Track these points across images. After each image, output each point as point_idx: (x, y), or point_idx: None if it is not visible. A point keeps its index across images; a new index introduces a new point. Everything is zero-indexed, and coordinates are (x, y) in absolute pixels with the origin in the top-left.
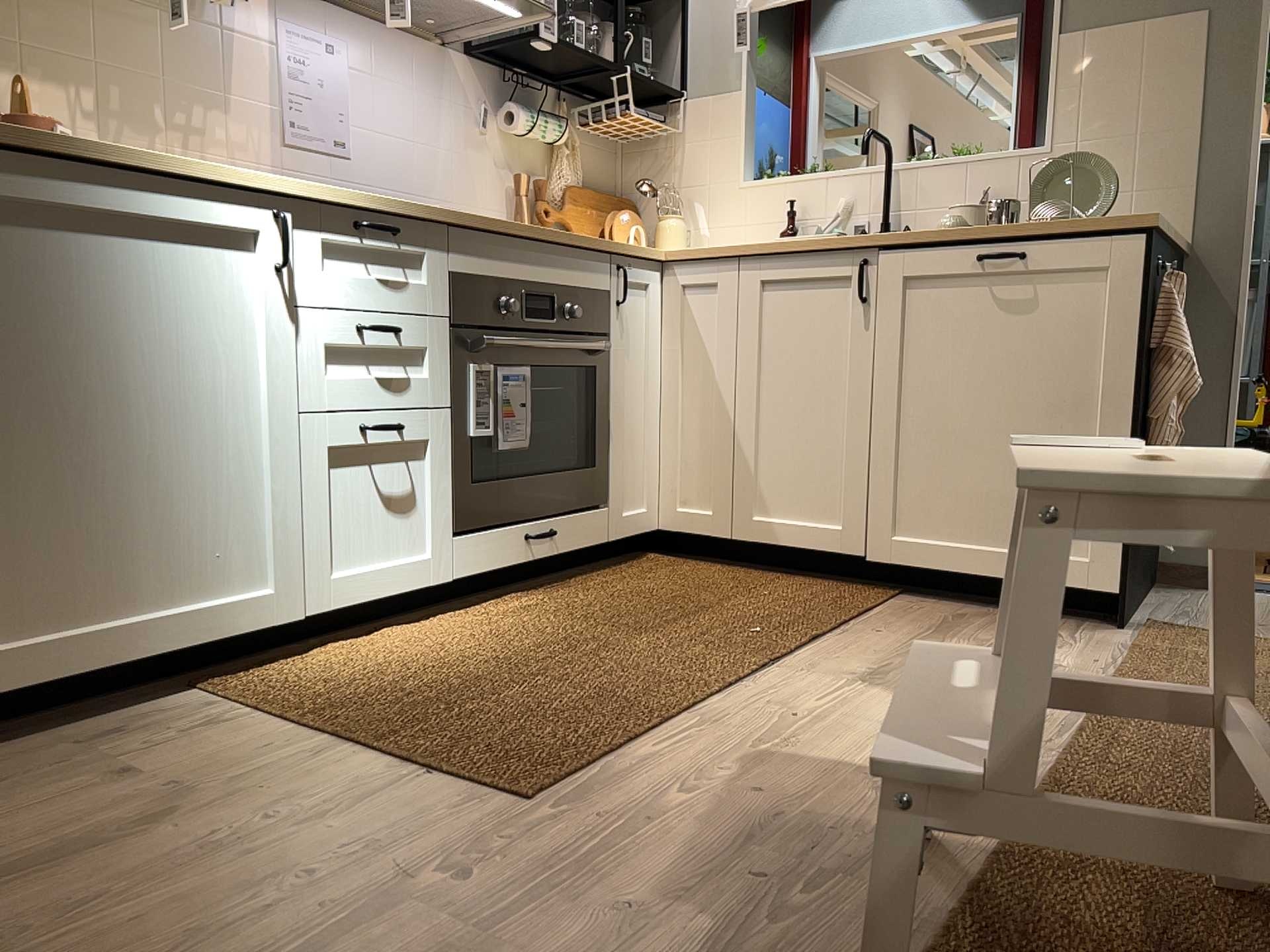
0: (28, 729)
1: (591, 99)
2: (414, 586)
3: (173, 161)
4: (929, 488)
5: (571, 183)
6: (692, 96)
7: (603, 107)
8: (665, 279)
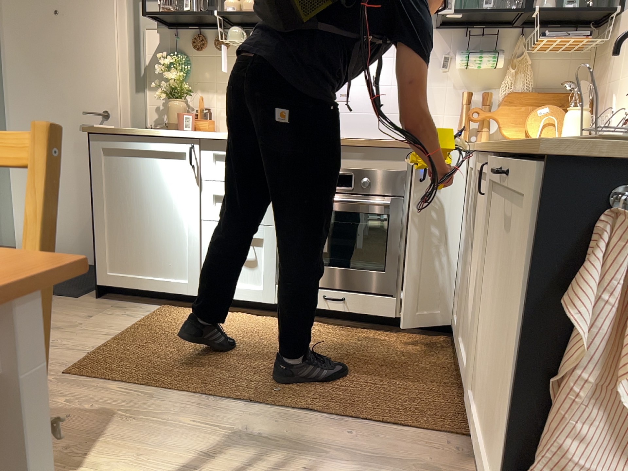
0: (125, 298)
1: (557, 27)
2: (252, 300)
3: (159, 130)
4: (484, 367)
5: (514, 91)
6: (625, 9)
7: (530, 38)
8: (470, 164)
